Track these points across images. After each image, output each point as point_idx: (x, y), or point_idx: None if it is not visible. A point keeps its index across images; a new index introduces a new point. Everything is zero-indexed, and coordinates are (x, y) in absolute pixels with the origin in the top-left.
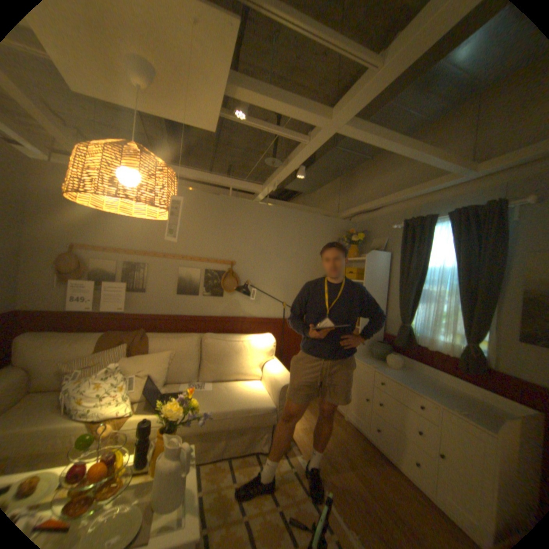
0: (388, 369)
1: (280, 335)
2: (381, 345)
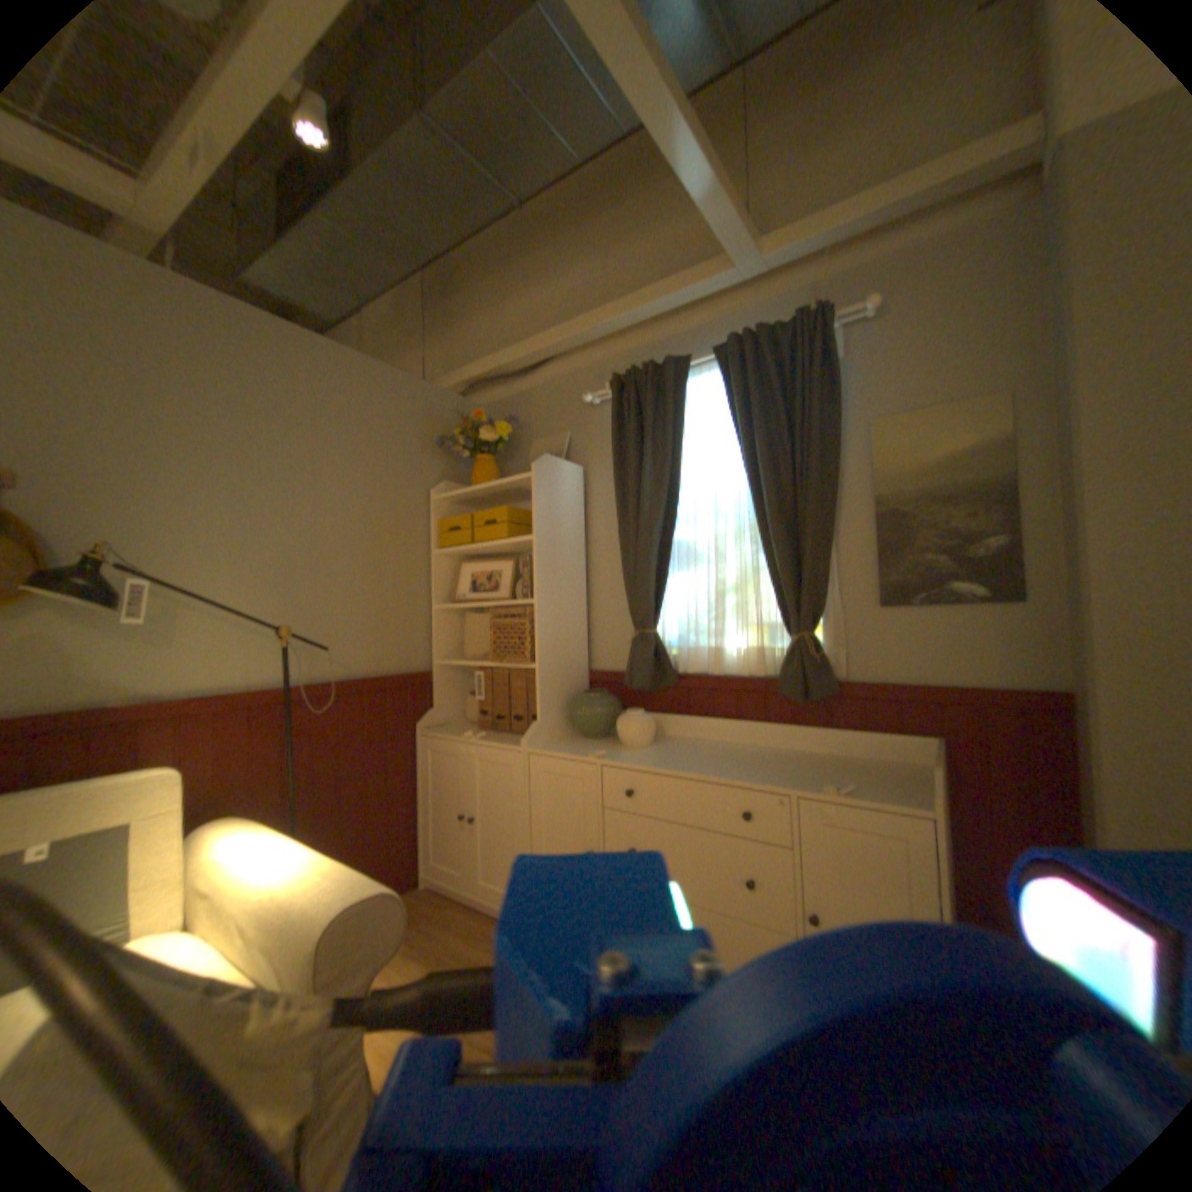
0: (628, 750)
1: (282, 746)
2: (597, 696)
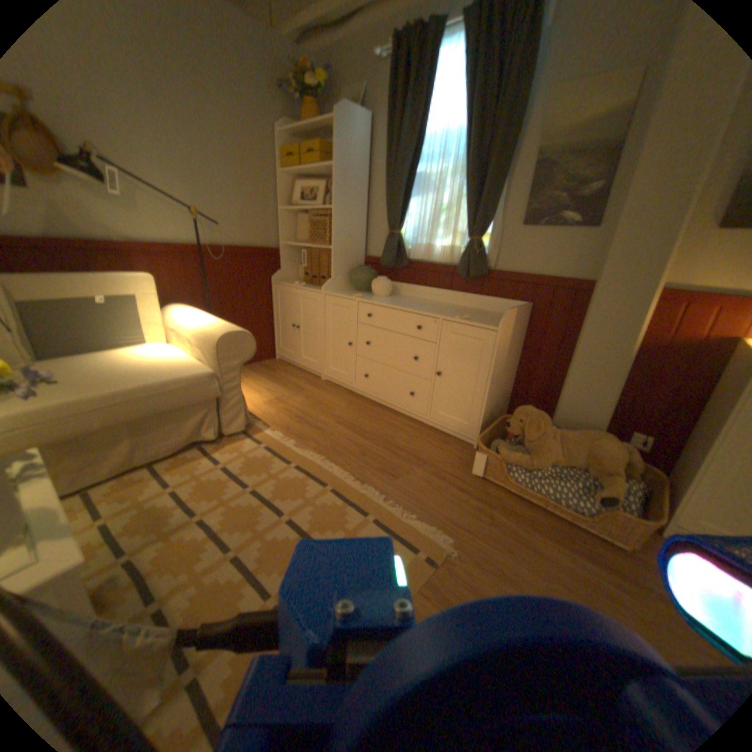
0: (374, 297)
1: (200, 275)
2: (364, 269)
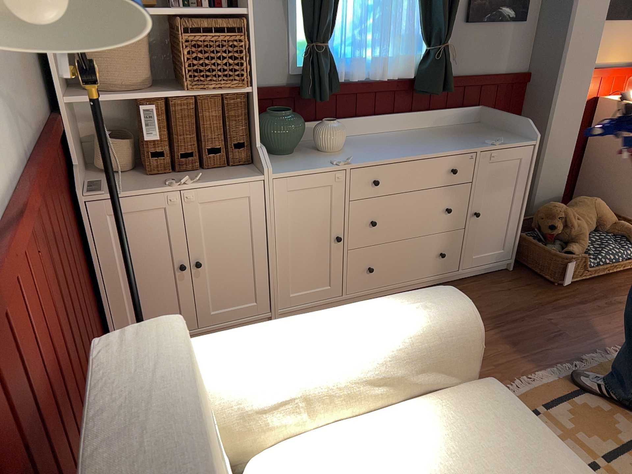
0: (340, 154)
1: (46, 264)
2: (291, 114)
